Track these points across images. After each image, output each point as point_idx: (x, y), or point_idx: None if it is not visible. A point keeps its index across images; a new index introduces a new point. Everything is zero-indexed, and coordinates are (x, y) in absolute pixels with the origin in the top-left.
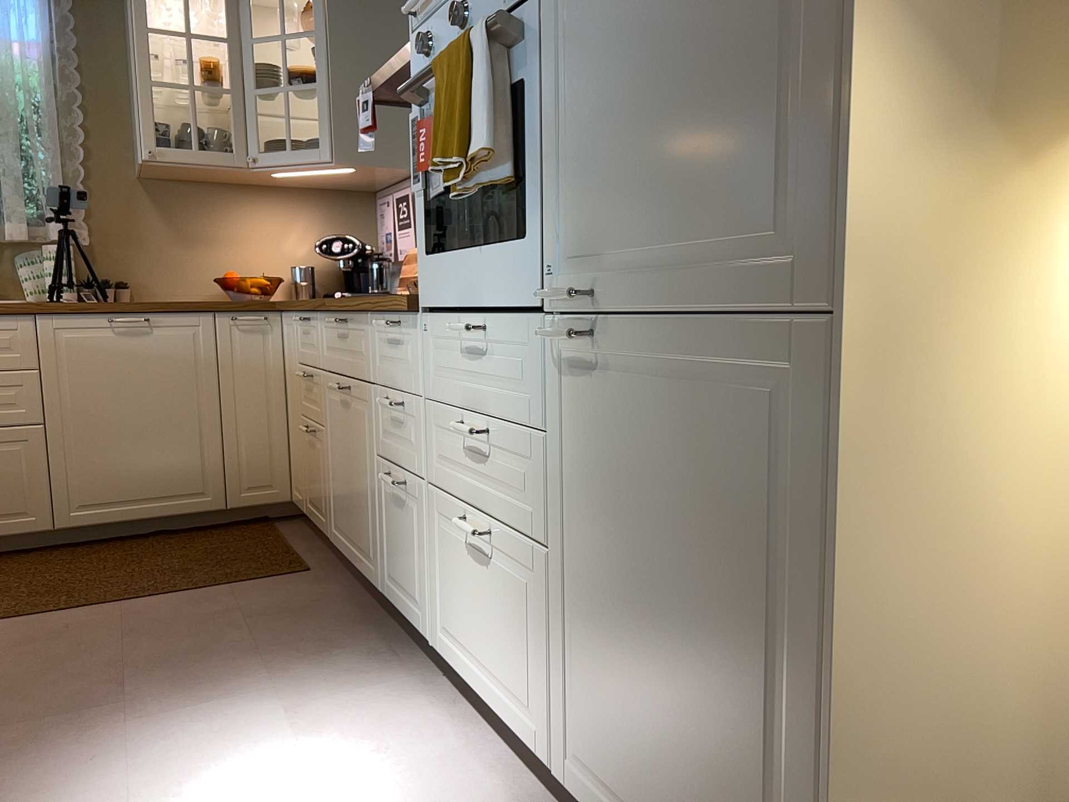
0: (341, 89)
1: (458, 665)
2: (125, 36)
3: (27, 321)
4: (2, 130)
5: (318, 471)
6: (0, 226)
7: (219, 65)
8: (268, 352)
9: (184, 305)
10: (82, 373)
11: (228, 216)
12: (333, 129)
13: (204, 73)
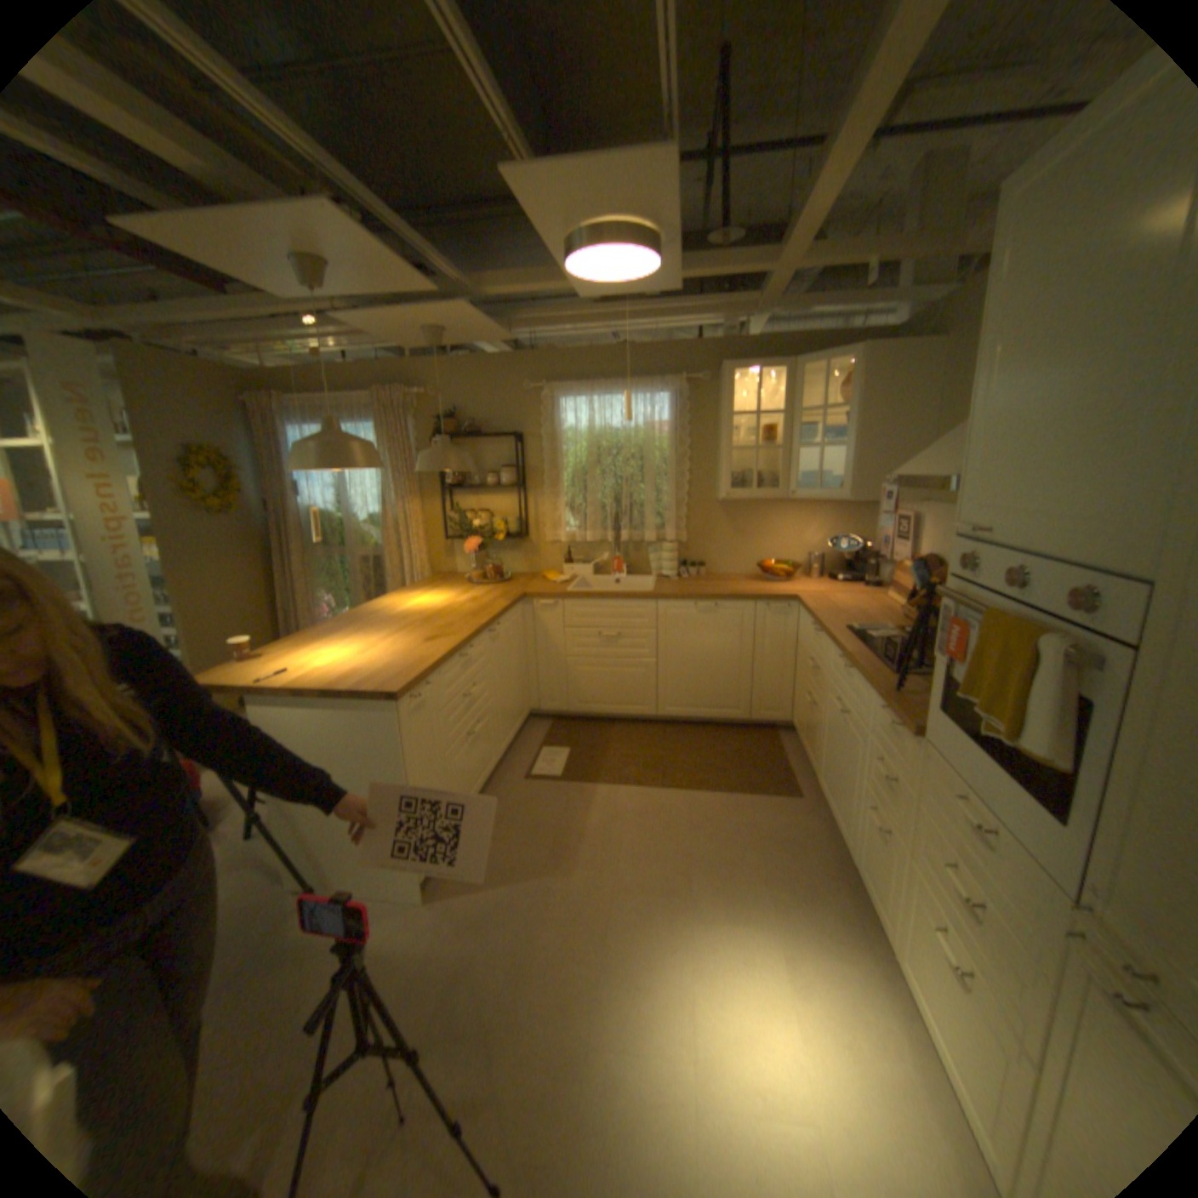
0: (864, 446)
1: (916, 1000)
2: (716, 408)
3: (651, 603)
4: (646, 479)
5: (814, 731)
6: (640, 532)
7: (774, 425)
8: (787, 628)
9: (737, 597)
10: (676, 633)
11: (768, 519)
12: (854, 476)
13: (764, 435)
